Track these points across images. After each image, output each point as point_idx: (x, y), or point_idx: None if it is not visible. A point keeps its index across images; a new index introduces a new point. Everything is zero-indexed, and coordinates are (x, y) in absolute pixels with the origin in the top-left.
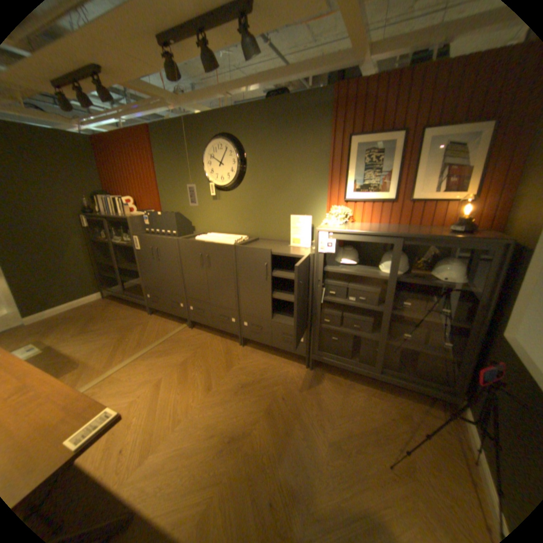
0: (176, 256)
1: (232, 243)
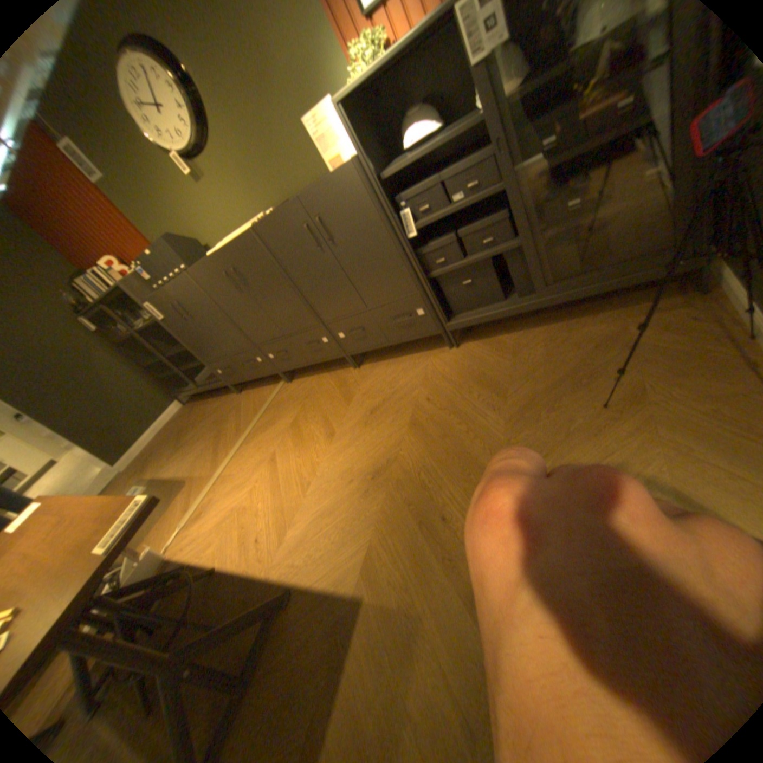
0: (205, 298)
1: (250, 227)
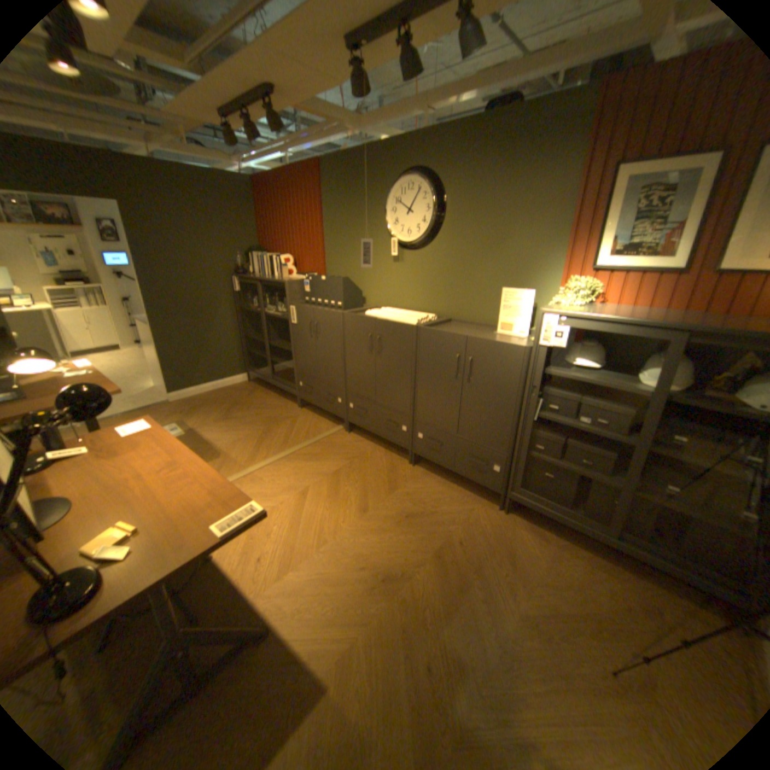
0: (338, 336)
1: (413, 324)
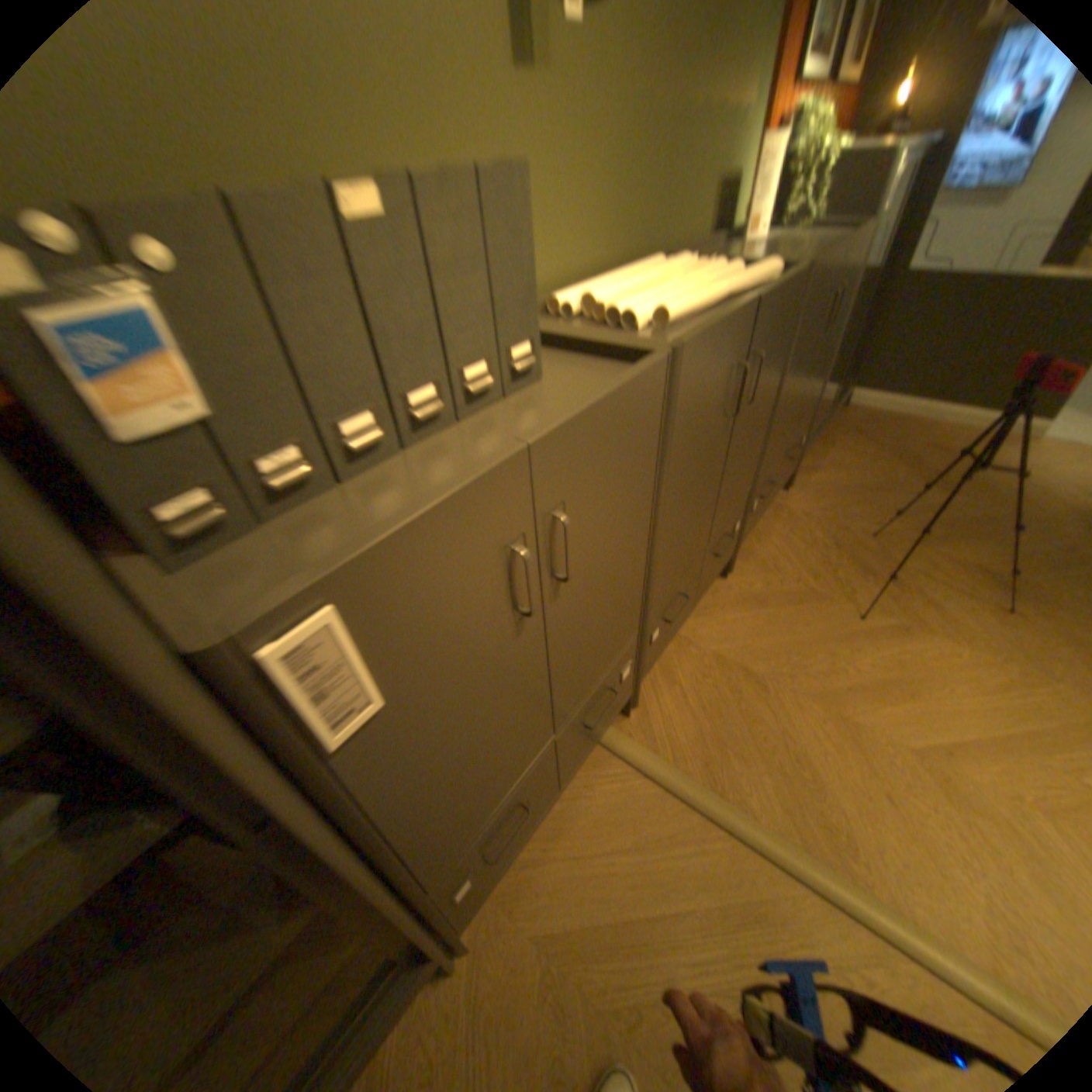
0: (651, 468)
1: (780, 263)
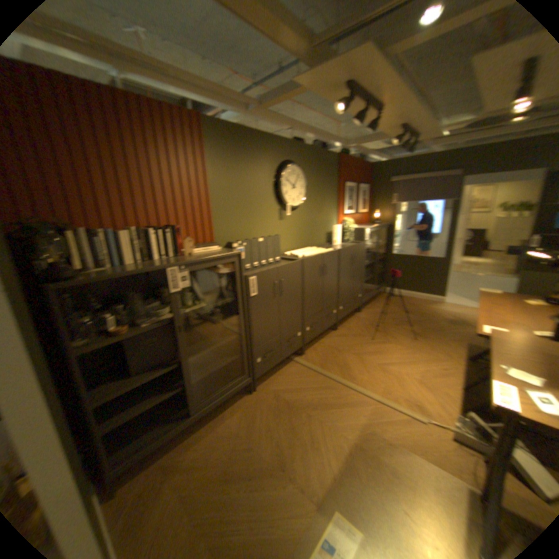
0: (299, 280)
1: (331, 250)
